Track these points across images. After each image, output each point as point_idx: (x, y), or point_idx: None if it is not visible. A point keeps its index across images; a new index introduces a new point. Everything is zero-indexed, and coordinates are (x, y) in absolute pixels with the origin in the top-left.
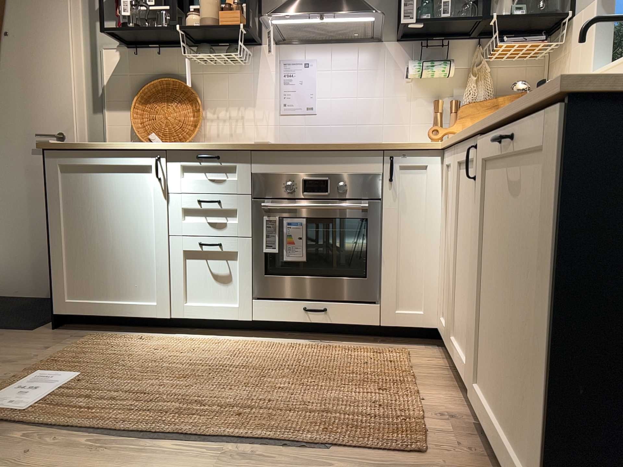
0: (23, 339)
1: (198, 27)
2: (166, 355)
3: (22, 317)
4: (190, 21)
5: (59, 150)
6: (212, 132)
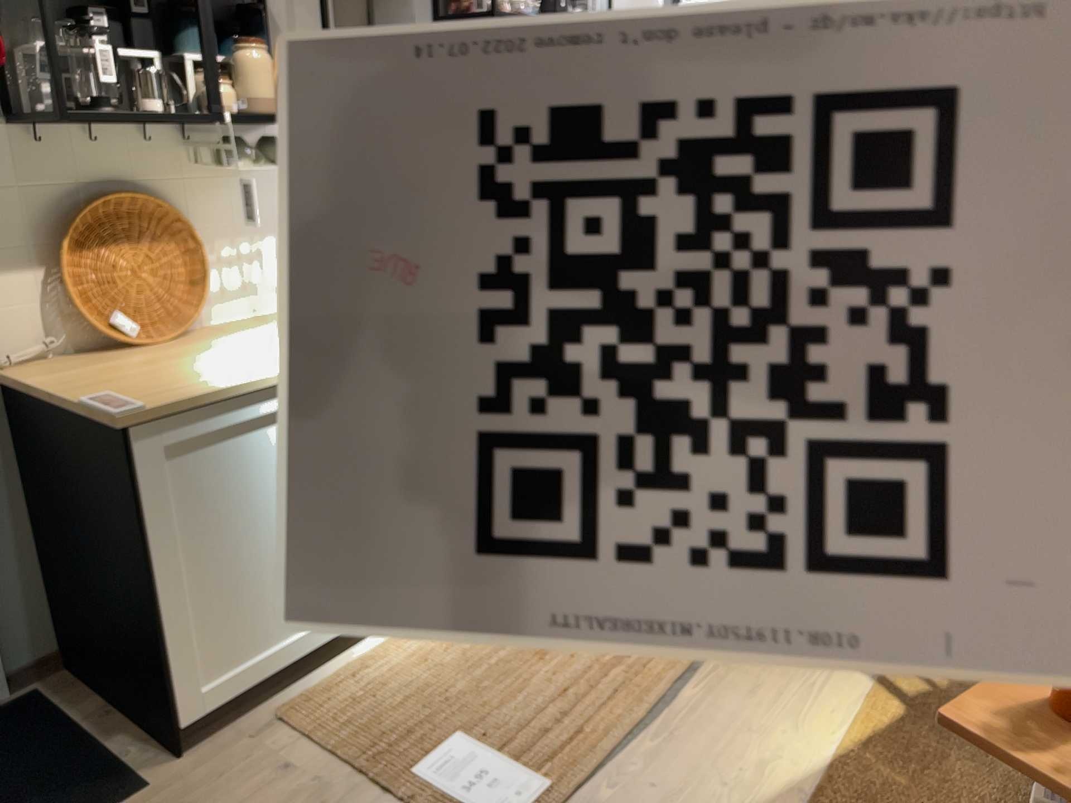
0: (193, 797)
1: (241, 109)
2: (453, 656)
3: (24, 799)
4: (225, 97)
5: (158, 418)
6: (214, 287)
